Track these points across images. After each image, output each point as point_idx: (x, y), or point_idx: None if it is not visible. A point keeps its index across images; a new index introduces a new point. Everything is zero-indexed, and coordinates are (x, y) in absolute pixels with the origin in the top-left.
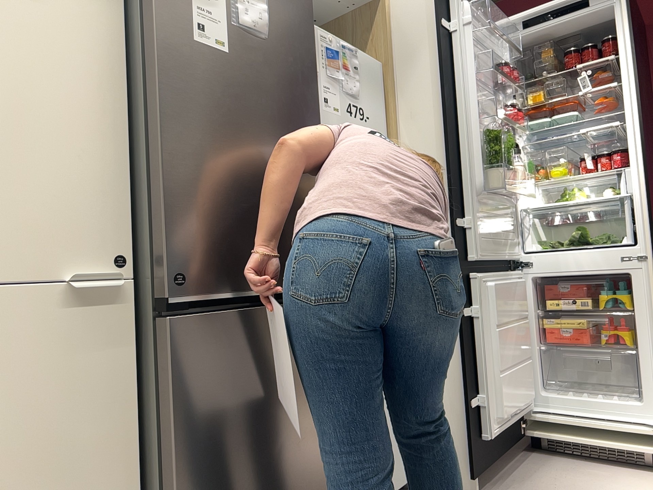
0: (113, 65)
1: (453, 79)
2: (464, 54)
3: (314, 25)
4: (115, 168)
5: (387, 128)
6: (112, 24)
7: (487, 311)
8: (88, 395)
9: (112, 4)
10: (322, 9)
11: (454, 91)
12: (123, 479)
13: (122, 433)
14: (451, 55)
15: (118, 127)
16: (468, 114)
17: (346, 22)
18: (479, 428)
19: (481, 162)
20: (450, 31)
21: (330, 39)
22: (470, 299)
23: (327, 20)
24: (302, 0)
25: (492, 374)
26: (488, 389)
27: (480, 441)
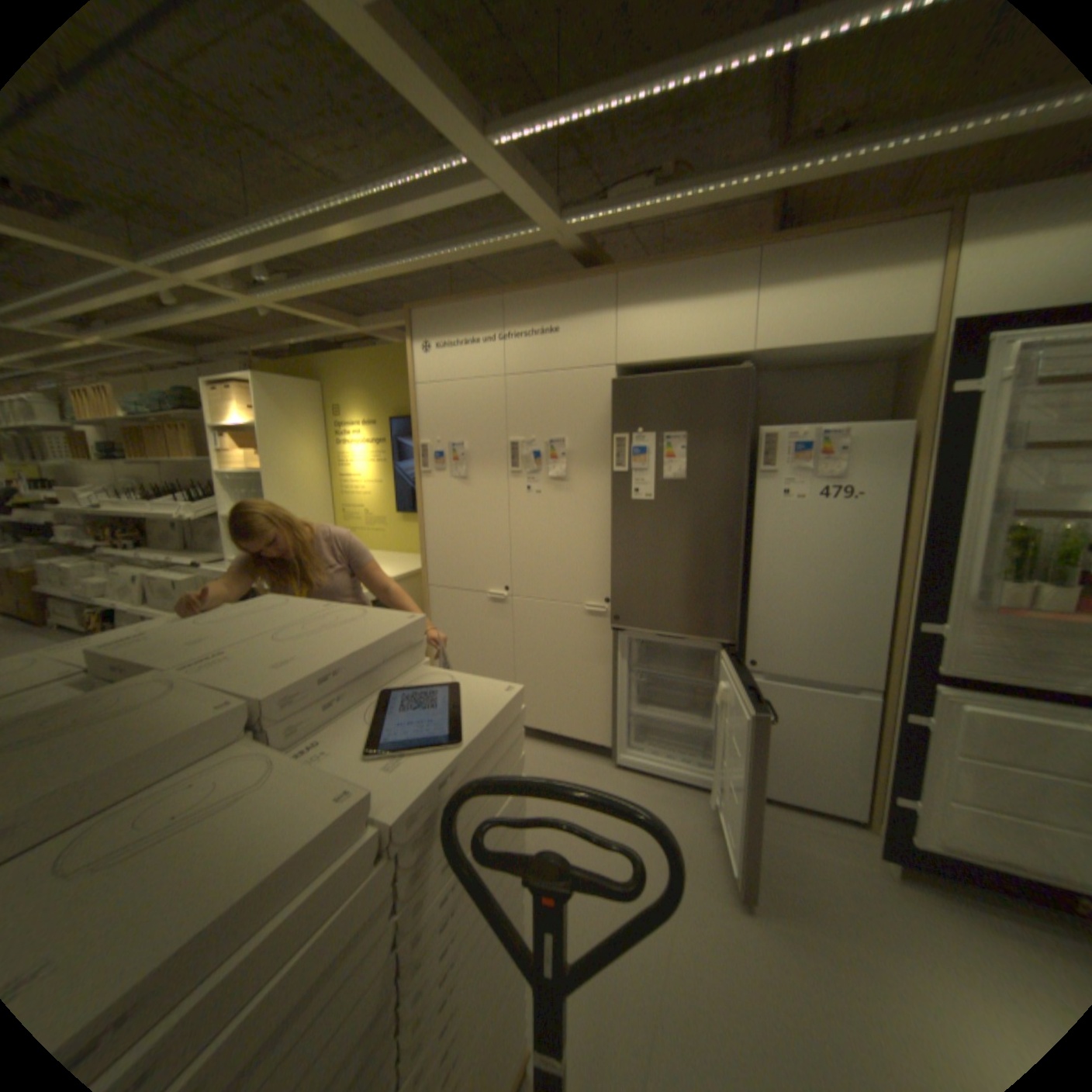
0: (609, 510)
1: (969, 457)
2: (990, 424)
3: (782, 427)
4: (608, 559)
5: (914, 495)
6: (609, 490)
7: (955, 734)
8: (594, 649)
9: (609, 481)
10: (885, 349)
11: (967, 473)
12: (606, 686)
13: (606, 669)
14: (974, 425)
15: (610, 540)
16: (978, 505)
17: (921, 354)
18: (912, 831)
19: (982, 568)
20: (979, 393)
21: (804, 432)
22: (931, 711)
23: (910, 349)
24: (733, 434)
25: (945, 797)
26: (928, 805)
27: (910, 842)
